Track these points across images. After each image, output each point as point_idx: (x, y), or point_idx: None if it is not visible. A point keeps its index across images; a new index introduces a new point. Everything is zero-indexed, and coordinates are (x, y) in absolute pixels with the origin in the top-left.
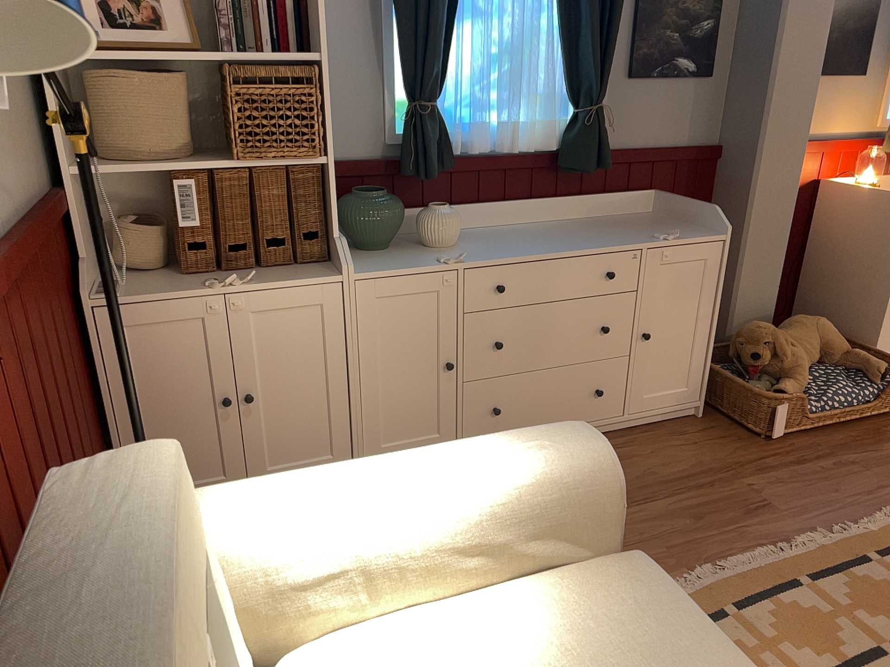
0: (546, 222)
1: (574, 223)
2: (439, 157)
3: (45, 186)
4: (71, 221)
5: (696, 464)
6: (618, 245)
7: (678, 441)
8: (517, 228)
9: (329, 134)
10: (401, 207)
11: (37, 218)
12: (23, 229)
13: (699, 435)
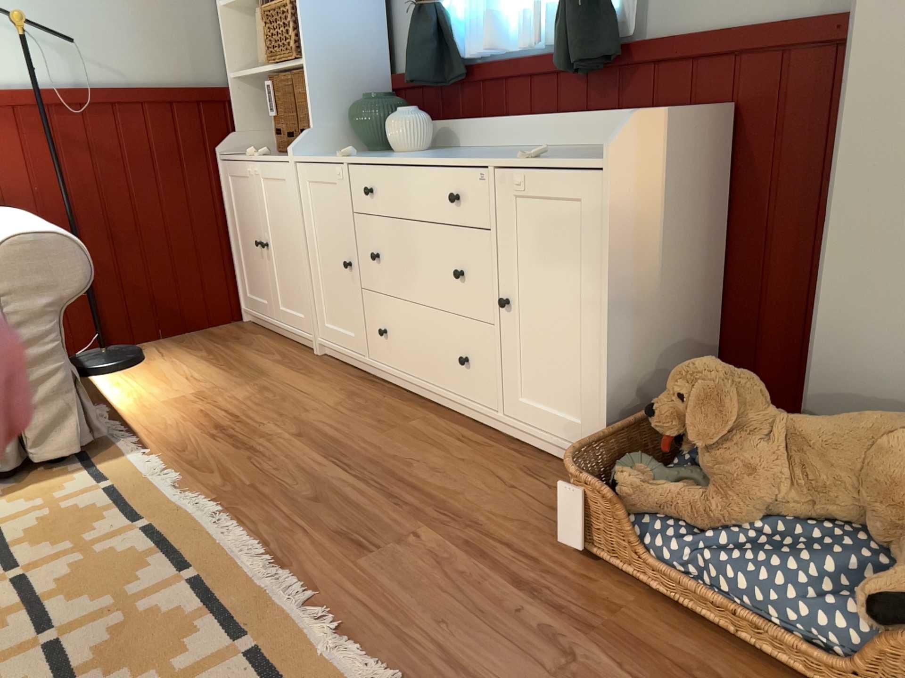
0: (558, 146)
1: (576, 148)
2: (432, 61)
3: (215, 84)
4: (233, 108)
5: (452, 491)
6: (472, 159)
7: (511, 475)
8: (510, 148)
9: (303, 39)
10: (384, 110)
11: (145, 91)
12: (107, 90)
13: (542, 489)
